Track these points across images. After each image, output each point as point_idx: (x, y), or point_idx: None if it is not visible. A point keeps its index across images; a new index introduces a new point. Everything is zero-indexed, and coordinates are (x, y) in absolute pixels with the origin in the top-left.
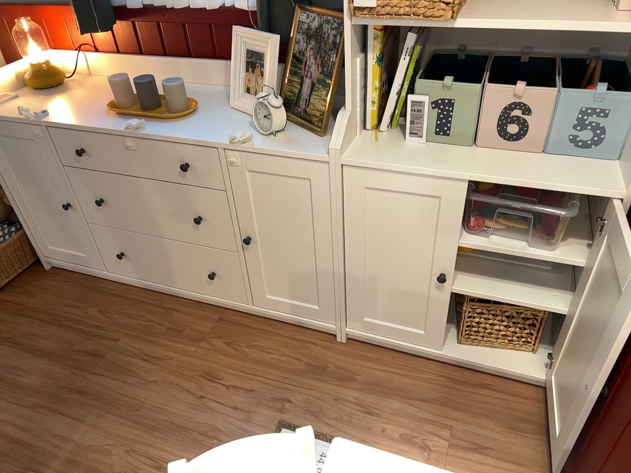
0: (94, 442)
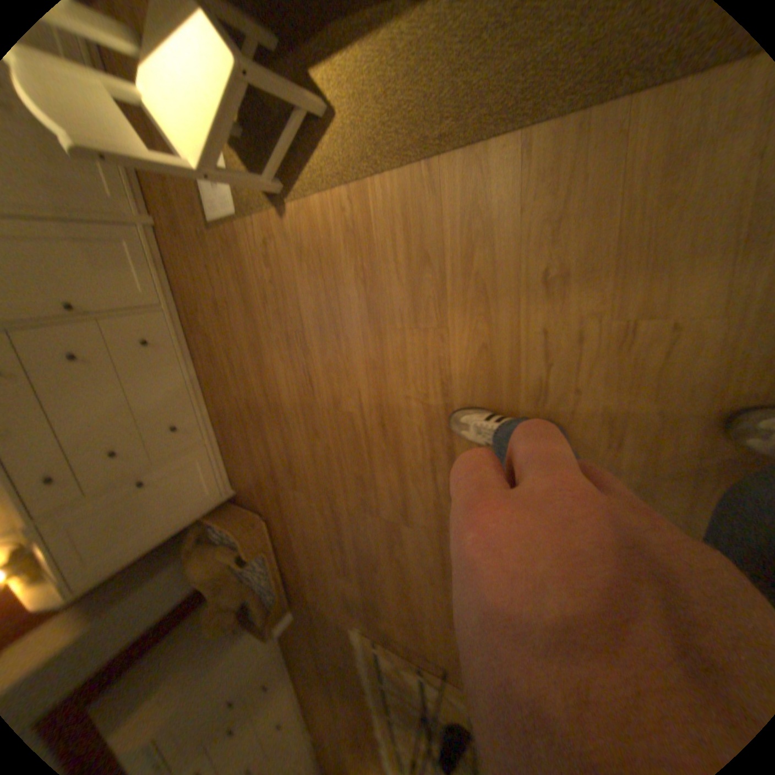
0: (277, 360)
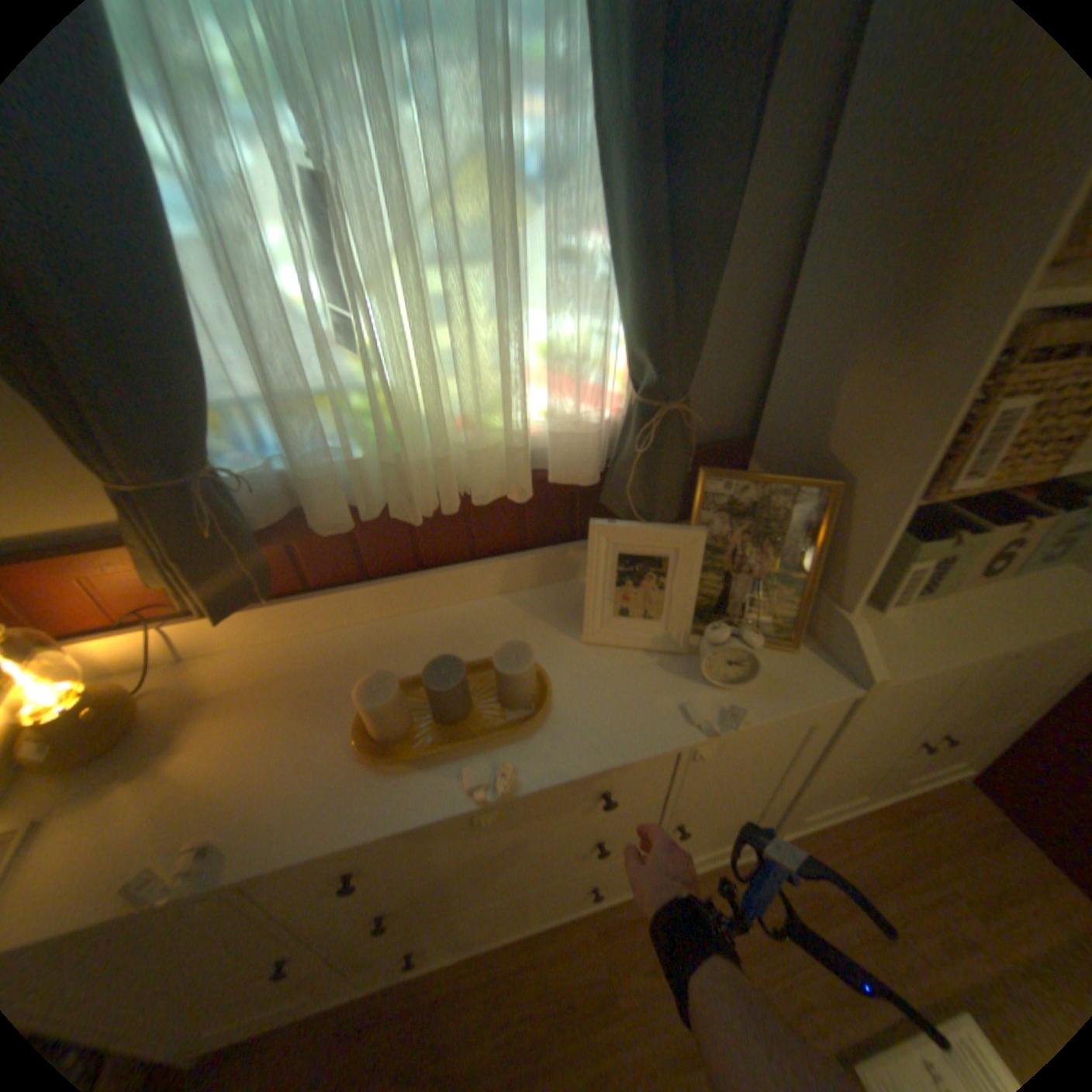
0: None
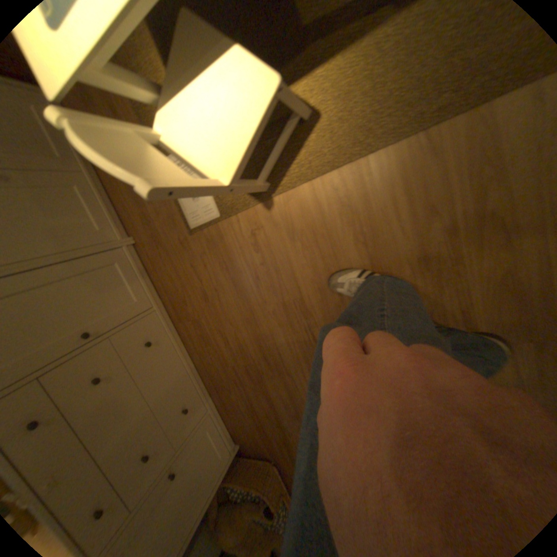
0: (276, 325)
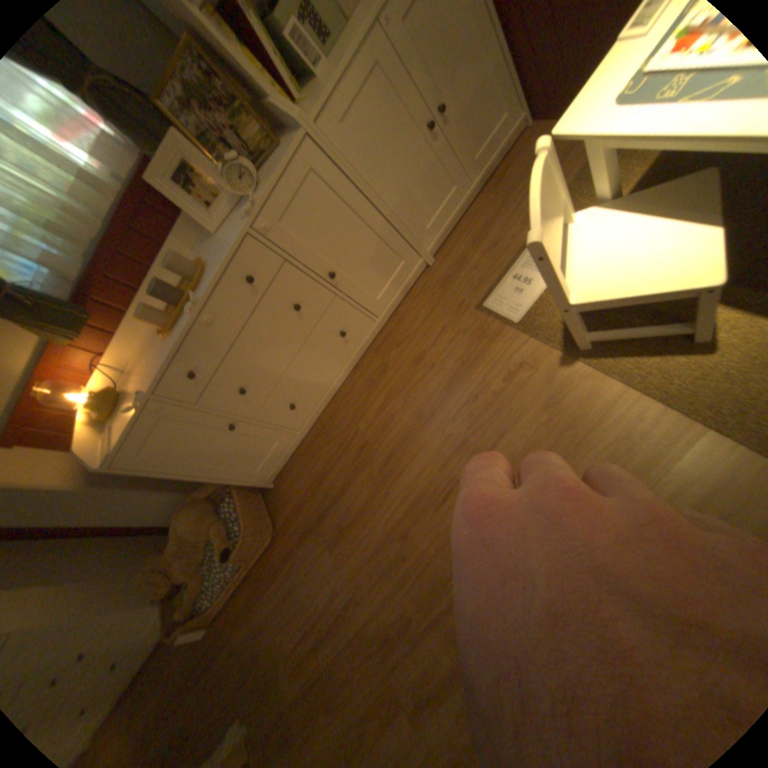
0: (433, 449)
